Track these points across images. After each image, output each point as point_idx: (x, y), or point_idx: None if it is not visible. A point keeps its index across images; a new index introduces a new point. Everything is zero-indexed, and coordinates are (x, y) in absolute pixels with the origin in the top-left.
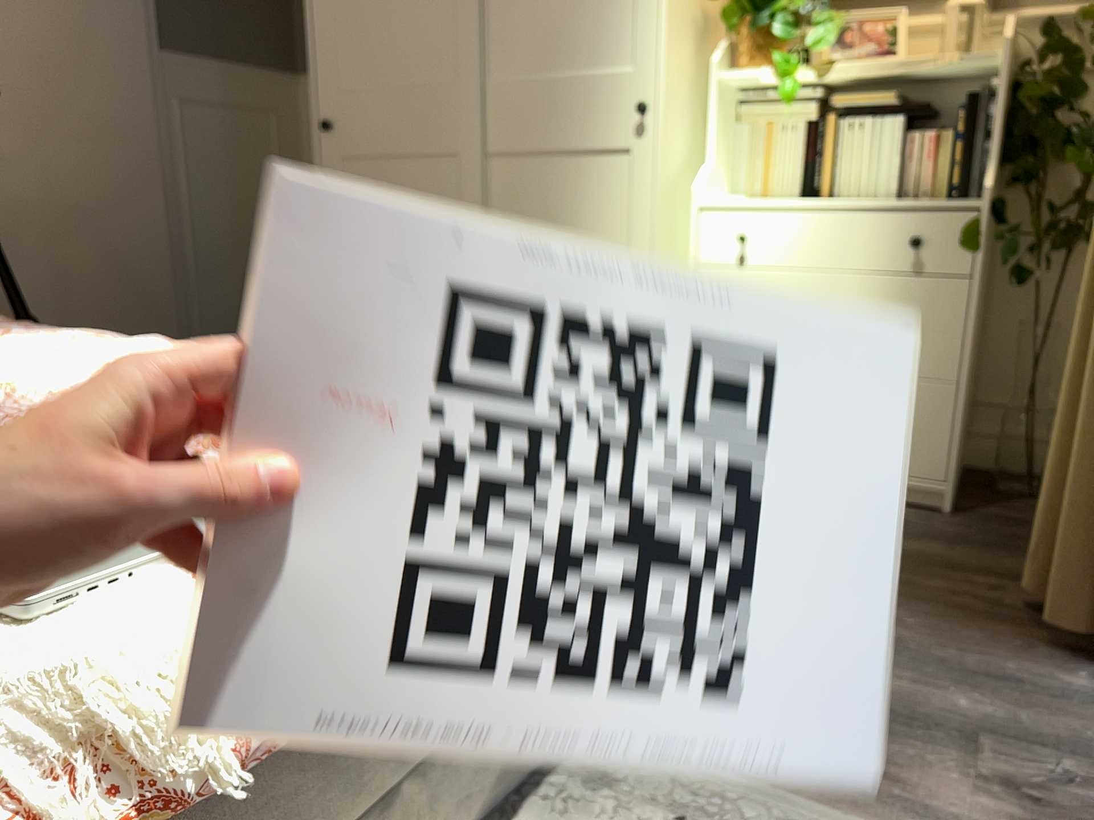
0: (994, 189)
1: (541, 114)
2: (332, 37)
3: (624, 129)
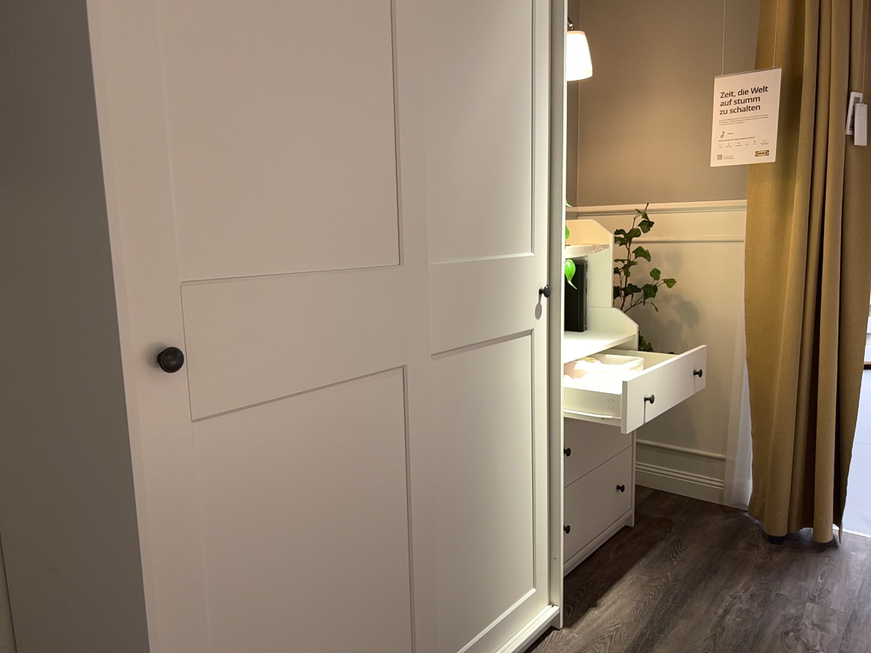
0: (635, 327)
1: (472, 298)
2: (161, 157)
3: (529, 310)
